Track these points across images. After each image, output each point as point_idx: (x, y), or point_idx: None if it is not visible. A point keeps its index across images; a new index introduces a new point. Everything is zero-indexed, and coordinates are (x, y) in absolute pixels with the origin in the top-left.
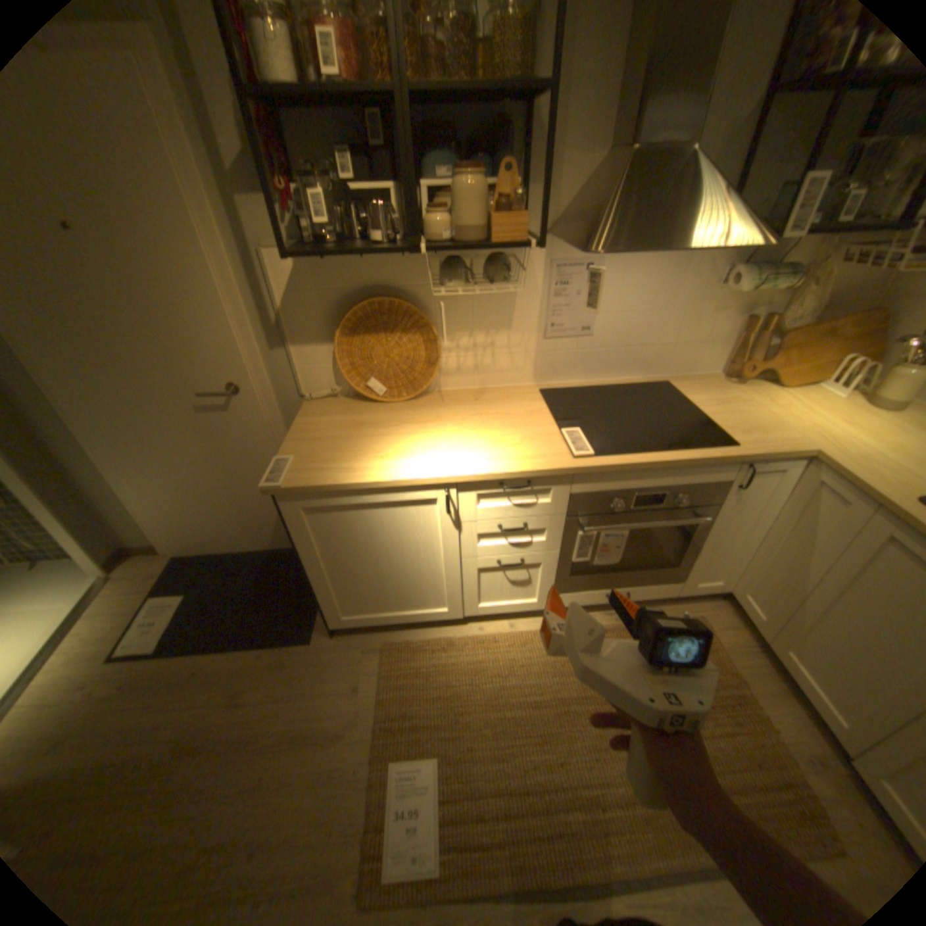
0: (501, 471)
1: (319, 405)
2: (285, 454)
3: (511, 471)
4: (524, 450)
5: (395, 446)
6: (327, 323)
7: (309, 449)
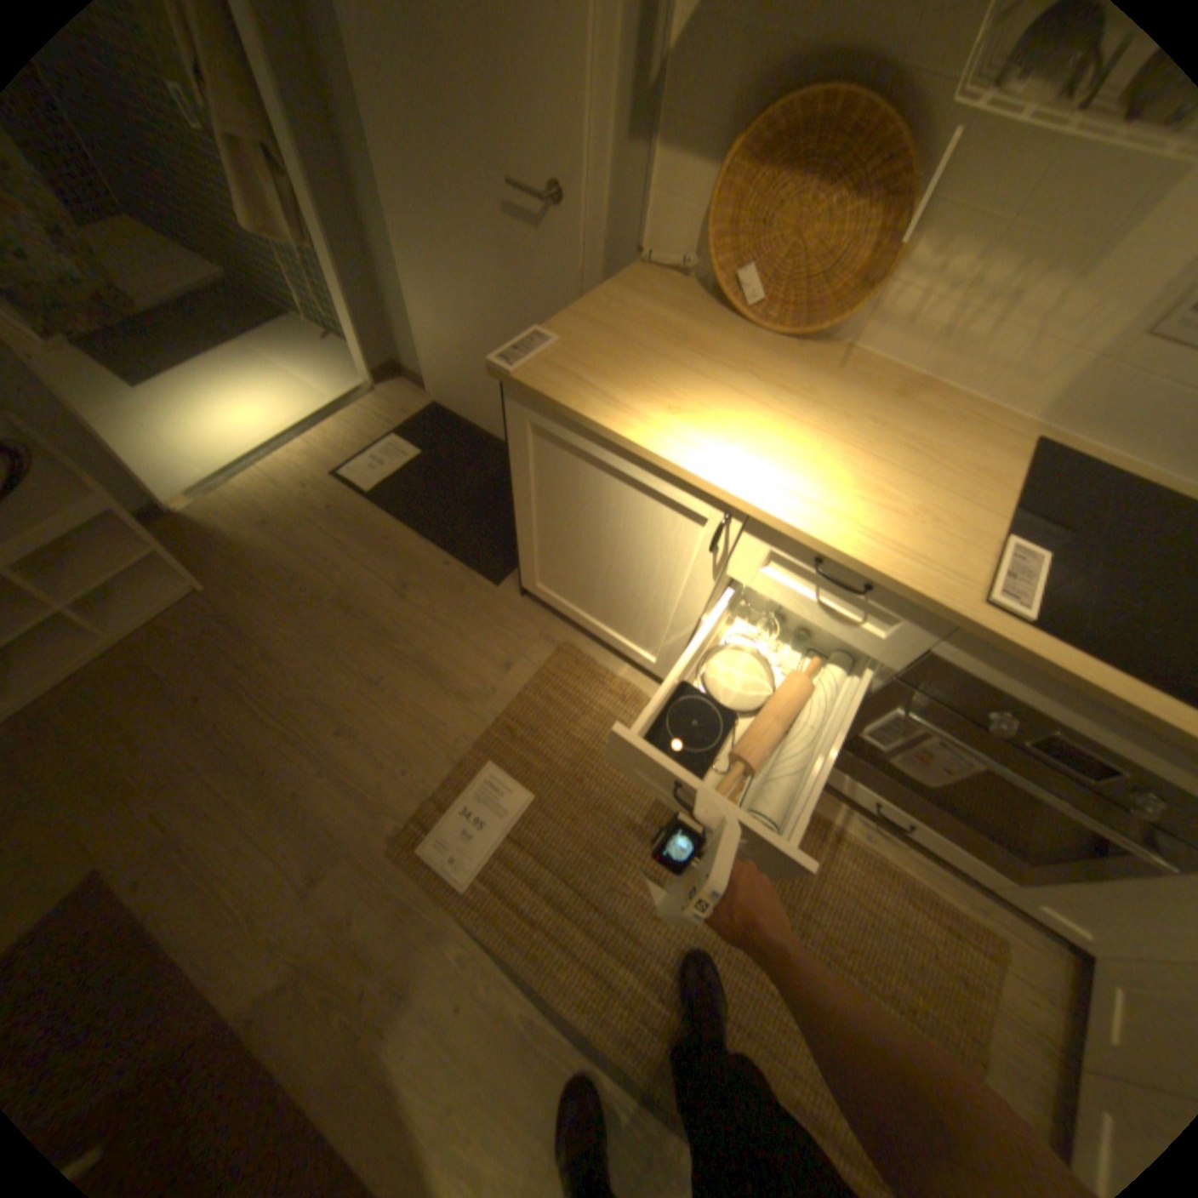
0: (830, 545)
1: (651, 279)
2: (549, 331)
3: (848, 556)
4: (905, 533)
5: (702, 404)
6: (734, 118)
7: (585, 340)
